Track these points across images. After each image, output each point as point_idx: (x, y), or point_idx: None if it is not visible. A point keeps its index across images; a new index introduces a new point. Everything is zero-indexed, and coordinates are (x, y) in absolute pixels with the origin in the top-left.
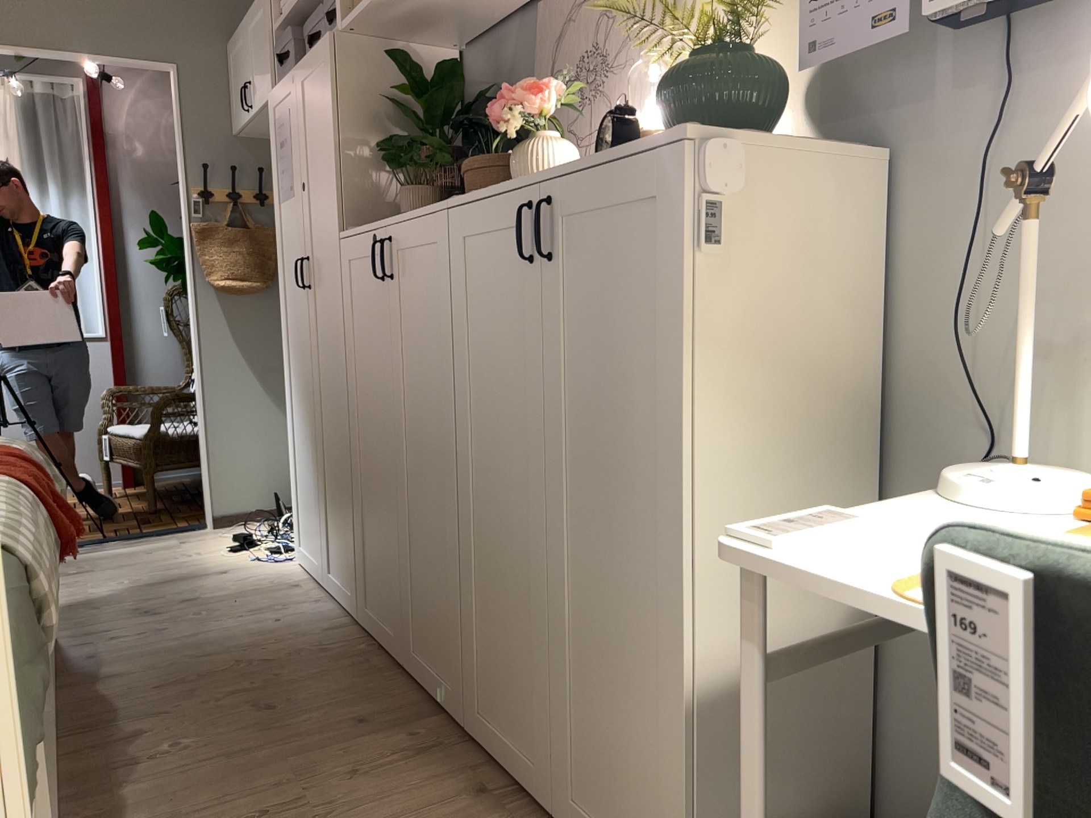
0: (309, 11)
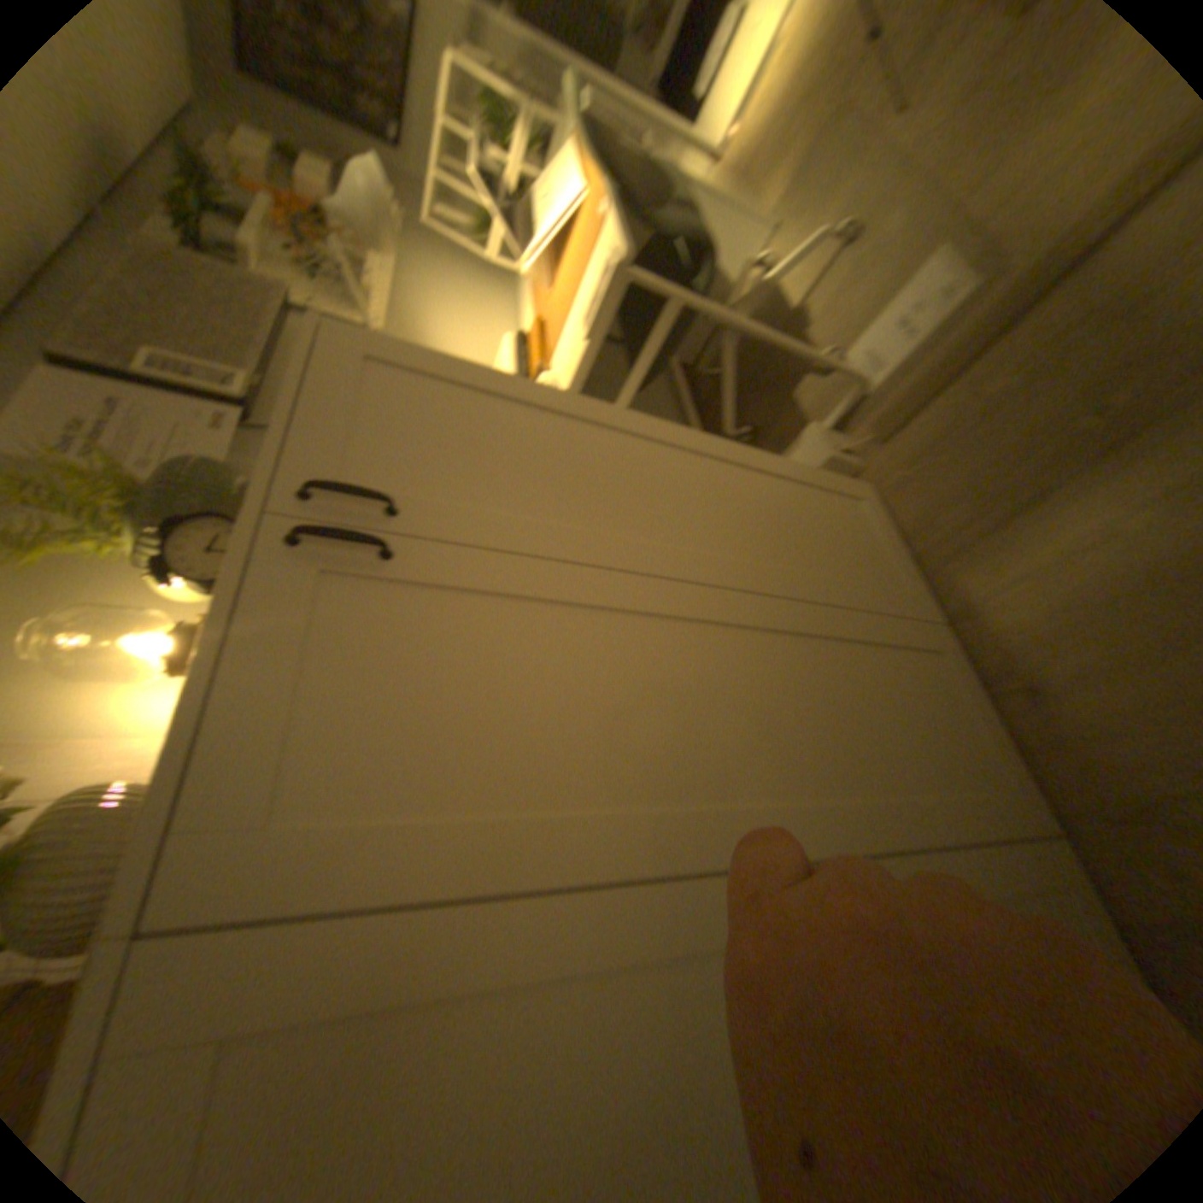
0: None
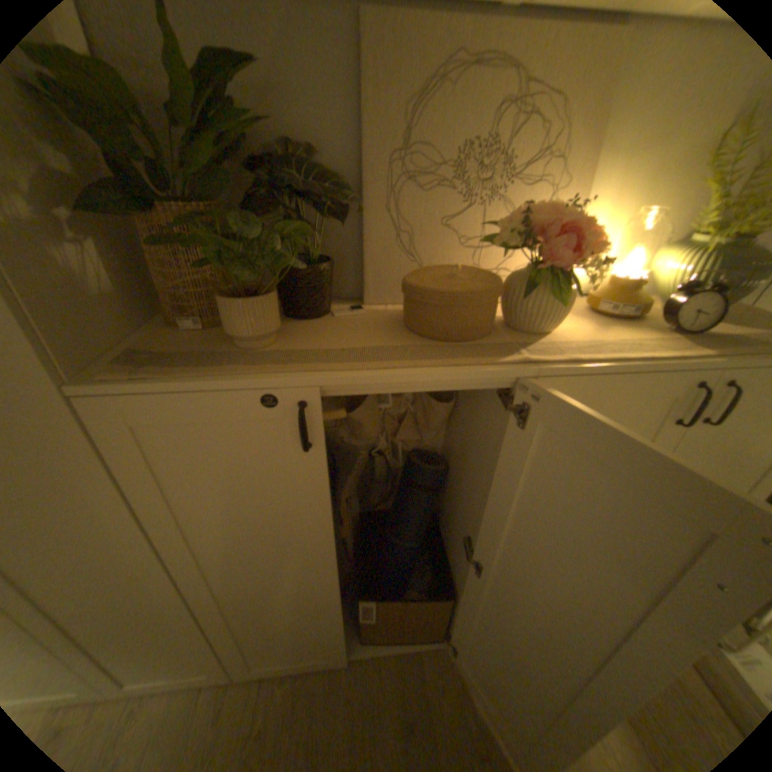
0: None
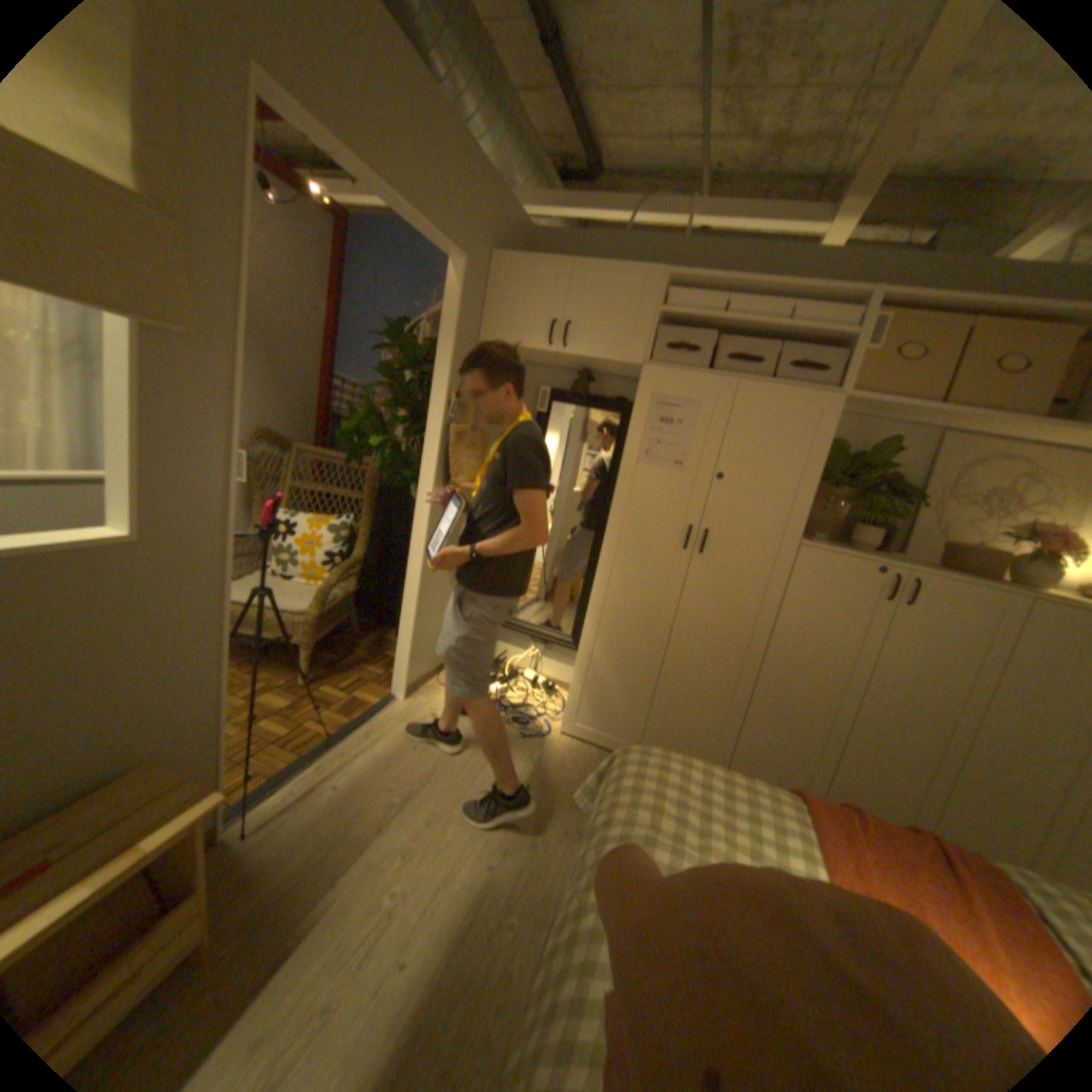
0: (720, 320)
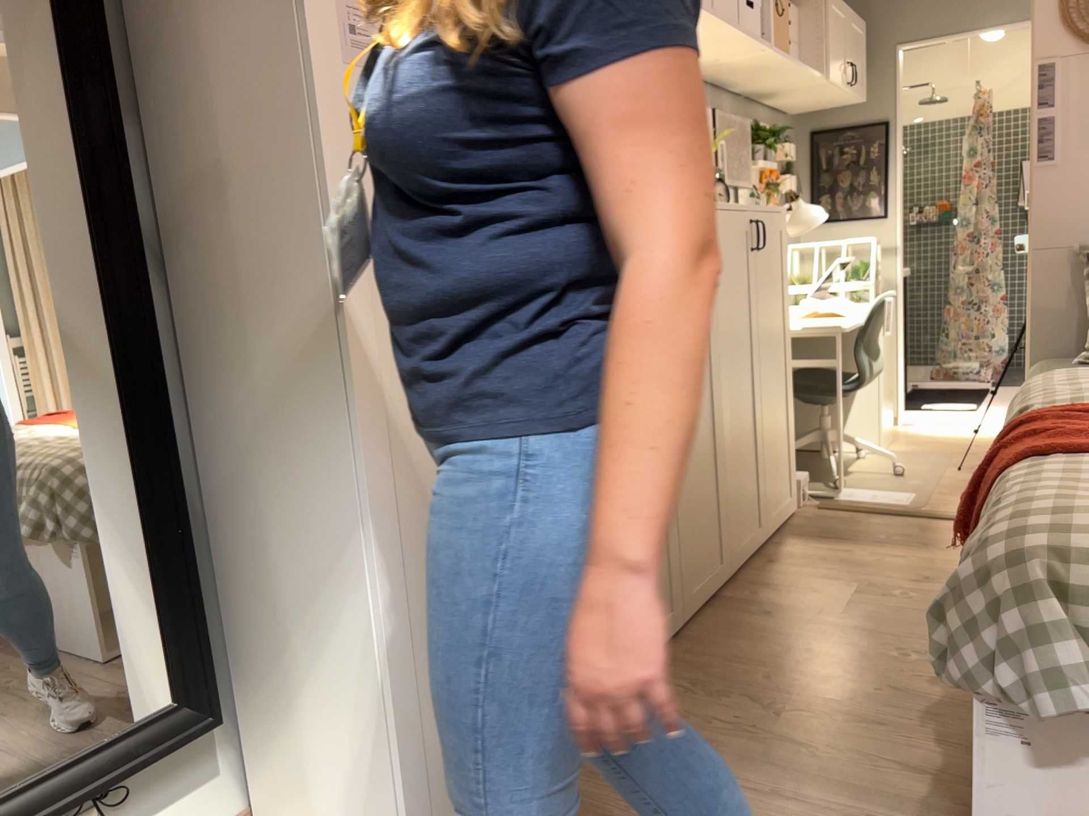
0: None
